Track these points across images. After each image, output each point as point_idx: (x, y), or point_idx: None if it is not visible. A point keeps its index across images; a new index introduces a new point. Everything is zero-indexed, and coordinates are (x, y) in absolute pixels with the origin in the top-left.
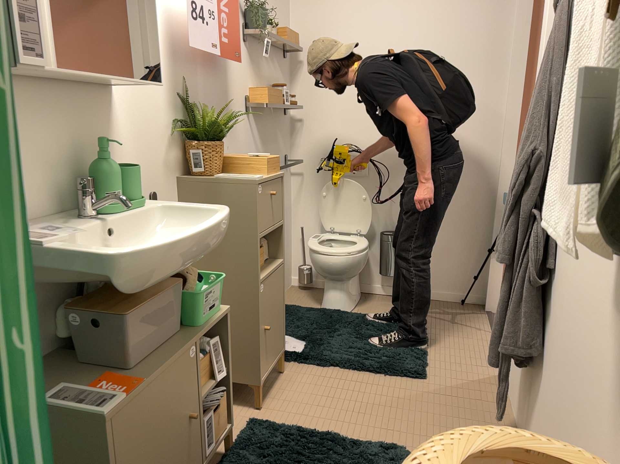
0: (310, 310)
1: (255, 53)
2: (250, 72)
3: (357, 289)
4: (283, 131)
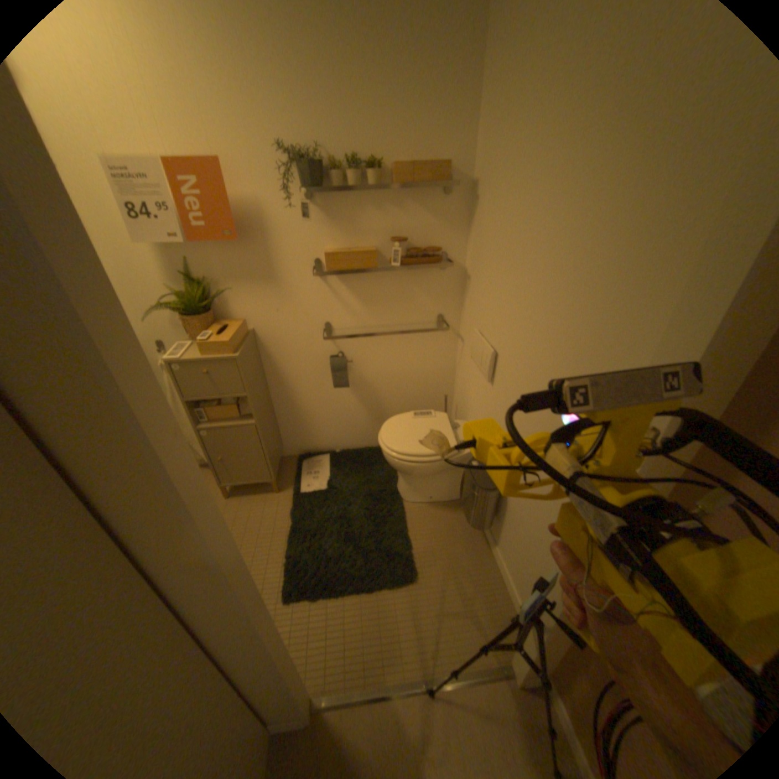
0: (388, 471)
1: (338, 206)
2: (324, 231)
3: (441, 490)
4: (433, 288)
